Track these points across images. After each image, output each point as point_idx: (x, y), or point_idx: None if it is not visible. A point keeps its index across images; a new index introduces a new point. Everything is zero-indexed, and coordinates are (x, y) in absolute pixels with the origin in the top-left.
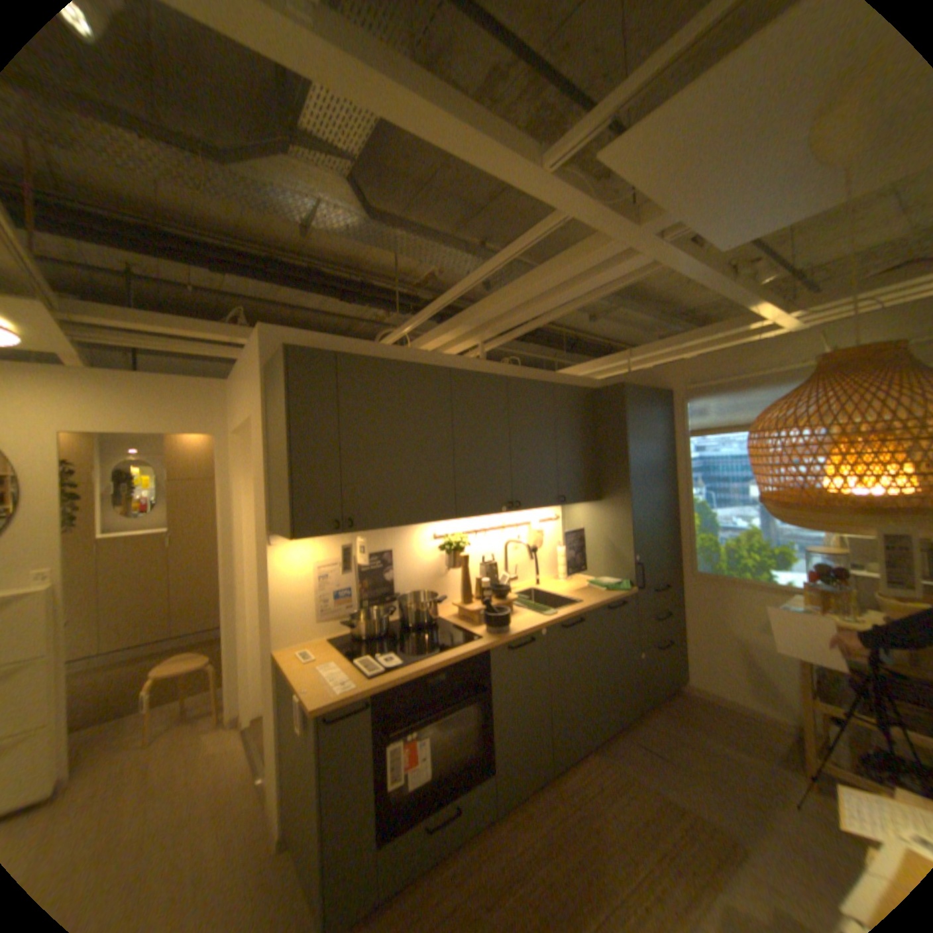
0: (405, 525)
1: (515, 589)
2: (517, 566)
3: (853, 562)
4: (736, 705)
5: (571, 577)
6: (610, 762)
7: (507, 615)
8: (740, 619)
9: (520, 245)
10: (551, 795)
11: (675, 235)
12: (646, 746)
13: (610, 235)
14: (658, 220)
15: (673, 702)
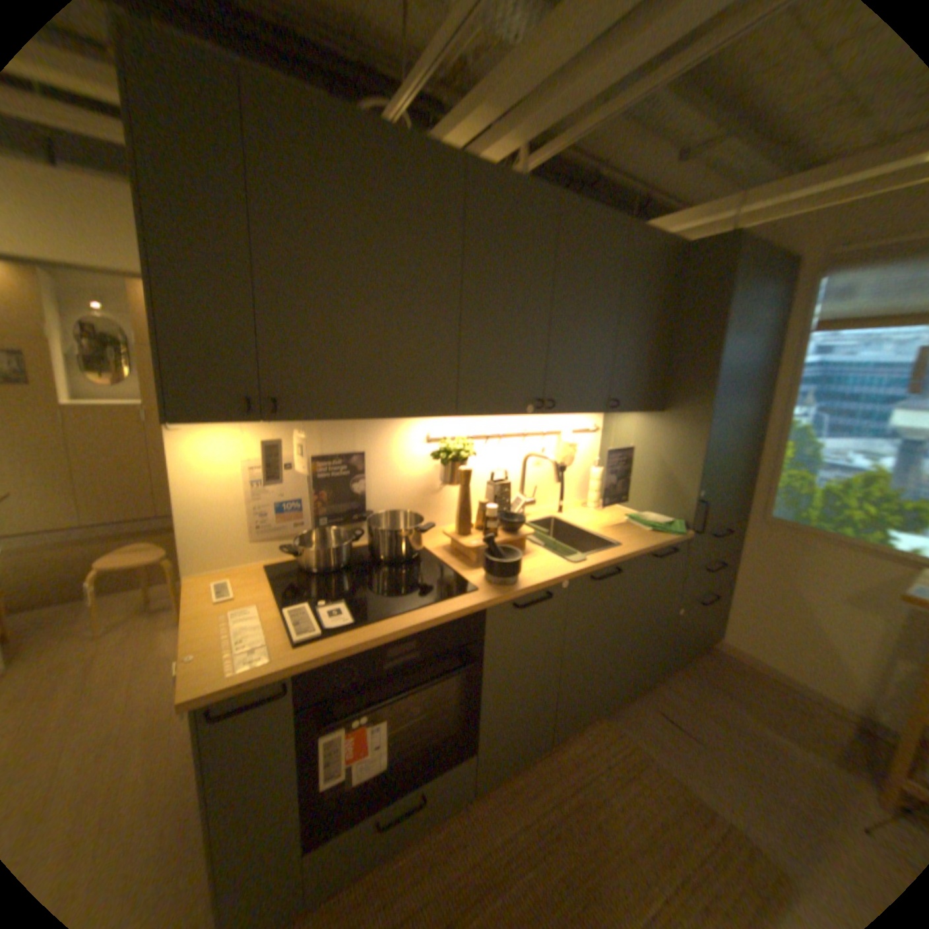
0: (373, 418)
1: (531, 515)
2: (536, 487)
3: None
4: (783, 675)
5: (604, 507)
6: (621, 730)
7: (517, 560)
8: (819, 582)
9: None
10: (545, 767)
11: None
12: (667, 714)
13: None
14: None
15: (701, 659)
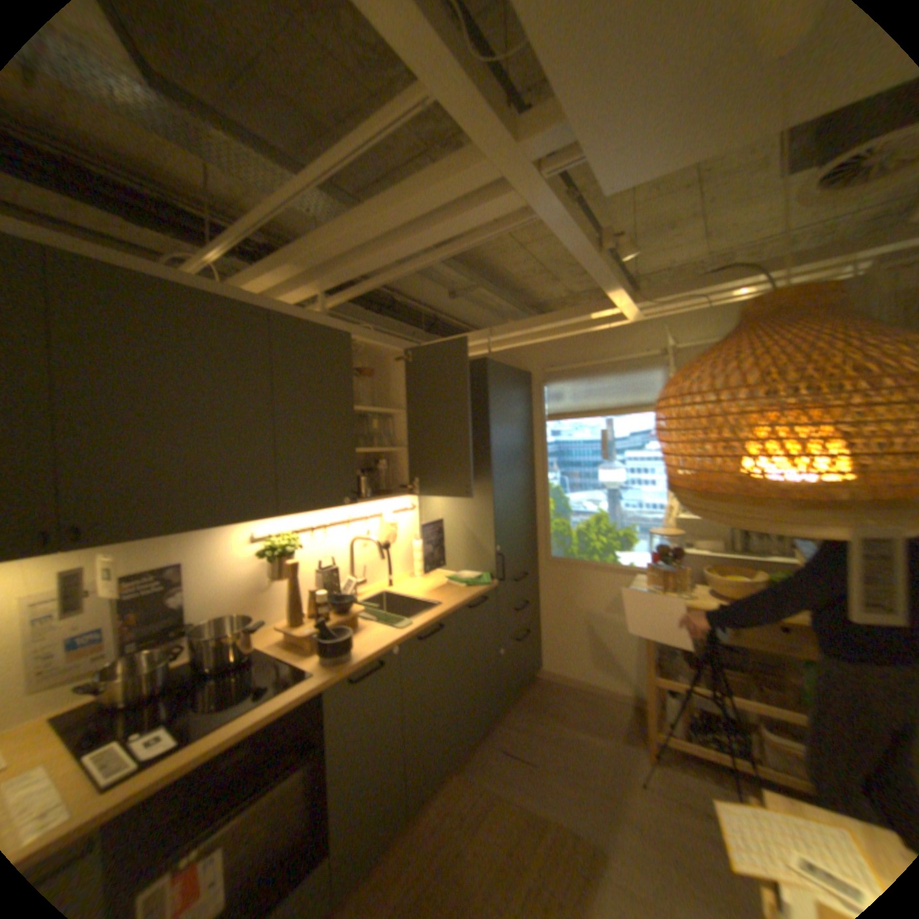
0: (193, 531)
1: (364, 595)
2: (366, 568)
3: (683, 541)
4: (584, 685)
5: (429, 574)
6: (469, 780)
7: (349, 639)
8: (589, 601)
9: (365, 136)
10: (403, 846)
11: (554, 171)
12: (505, 750)
13: (482, 149)
14: (540, 139)
15: (528, 691)
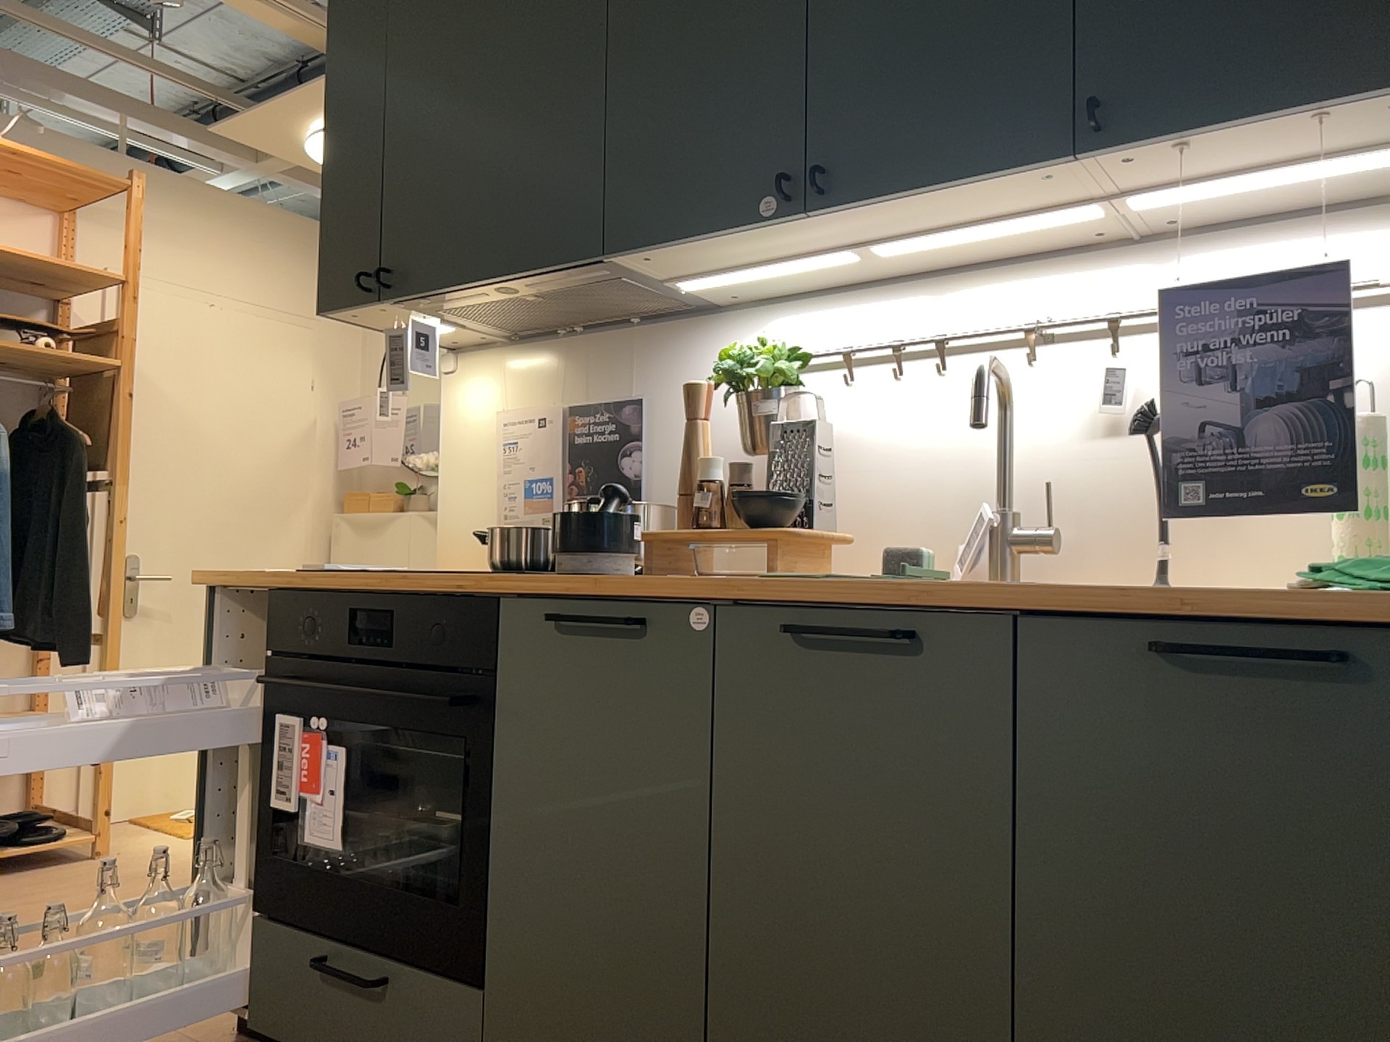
0: (494, 282)
1: None
2: (1050, 486)
3: None
4: None
5: None
6: None
7: (598, 525)
8: None
9: None
10: None
11: None
12: None
13: None
14: None
15: None
